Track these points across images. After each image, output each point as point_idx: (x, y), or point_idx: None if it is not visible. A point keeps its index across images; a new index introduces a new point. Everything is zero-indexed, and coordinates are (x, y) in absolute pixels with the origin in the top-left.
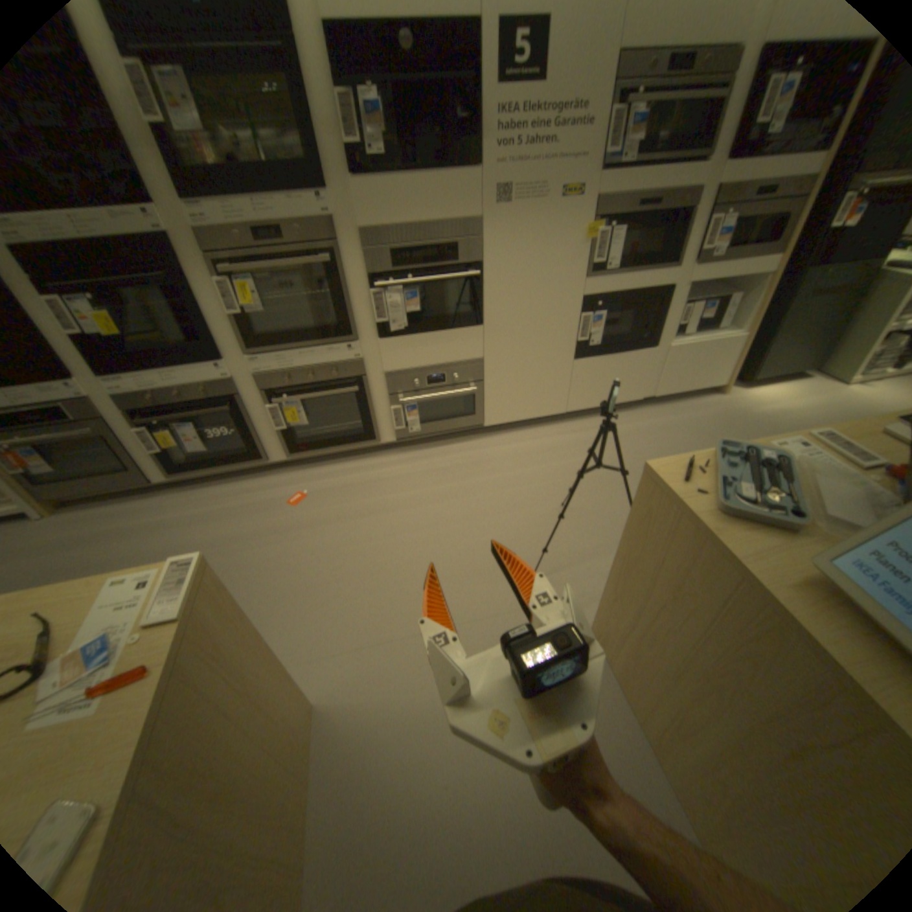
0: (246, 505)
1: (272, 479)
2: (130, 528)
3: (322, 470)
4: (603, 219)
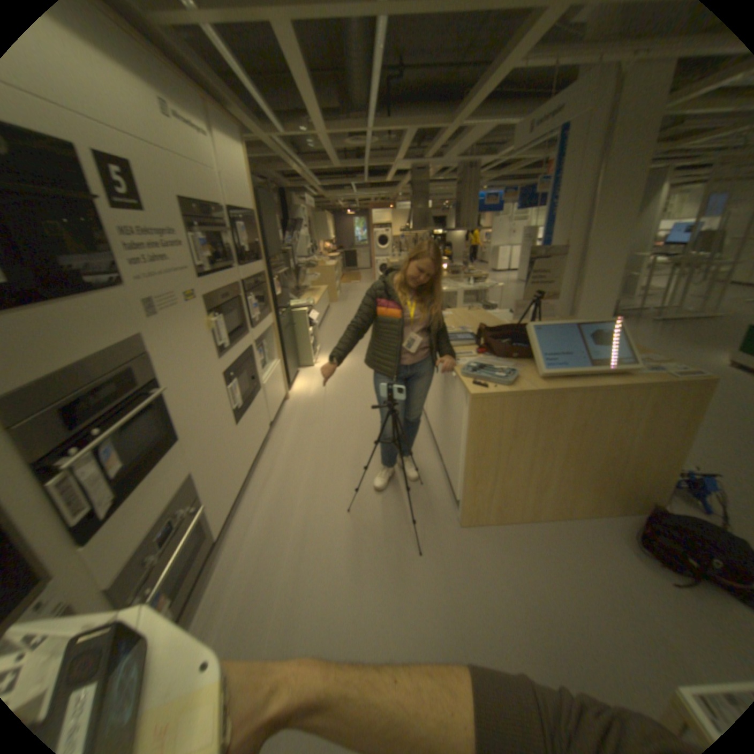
0: None
1: None
2: None
3: None
4: (211, 313)
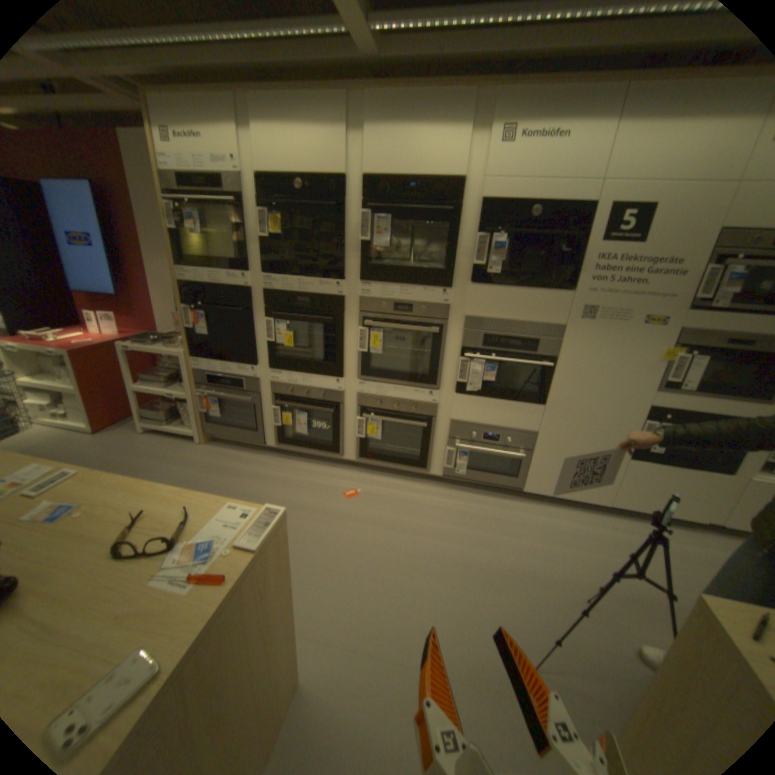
0: (317, 484)
1: (341, 471)
2: (242, 471)
3: (378, 478)
4: (686, 346)
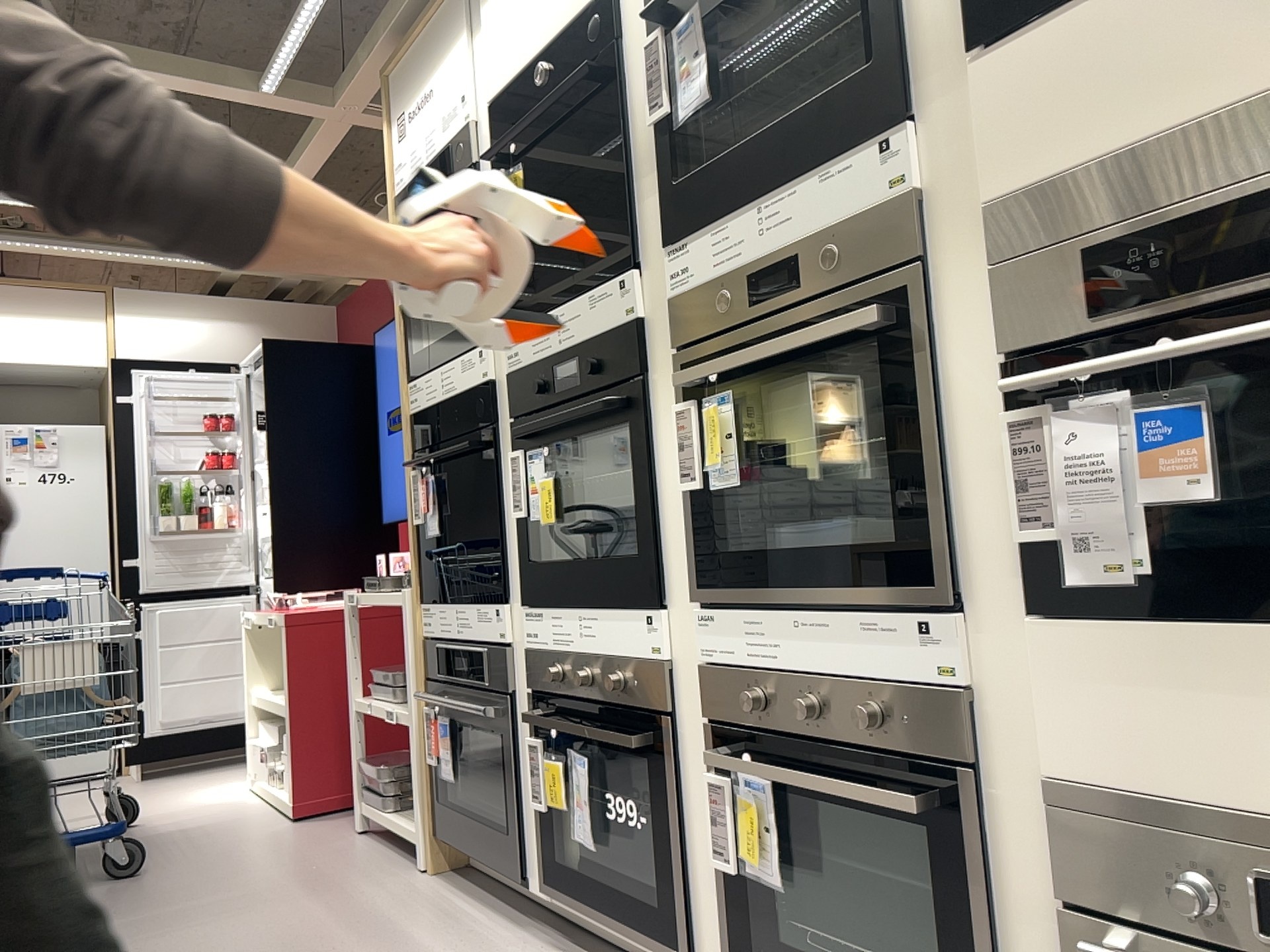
0: None
1: None
2: None
3: None
4: None
